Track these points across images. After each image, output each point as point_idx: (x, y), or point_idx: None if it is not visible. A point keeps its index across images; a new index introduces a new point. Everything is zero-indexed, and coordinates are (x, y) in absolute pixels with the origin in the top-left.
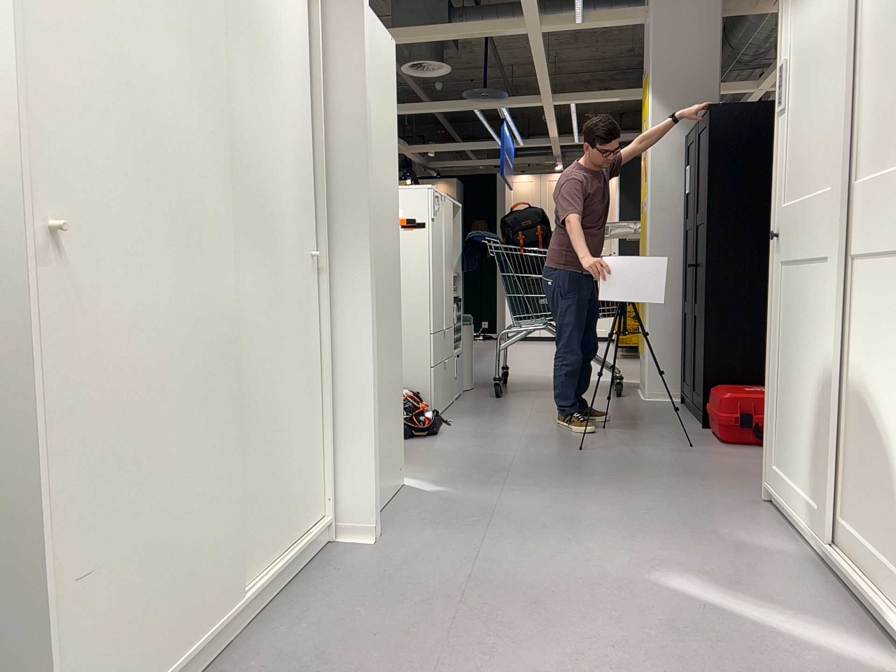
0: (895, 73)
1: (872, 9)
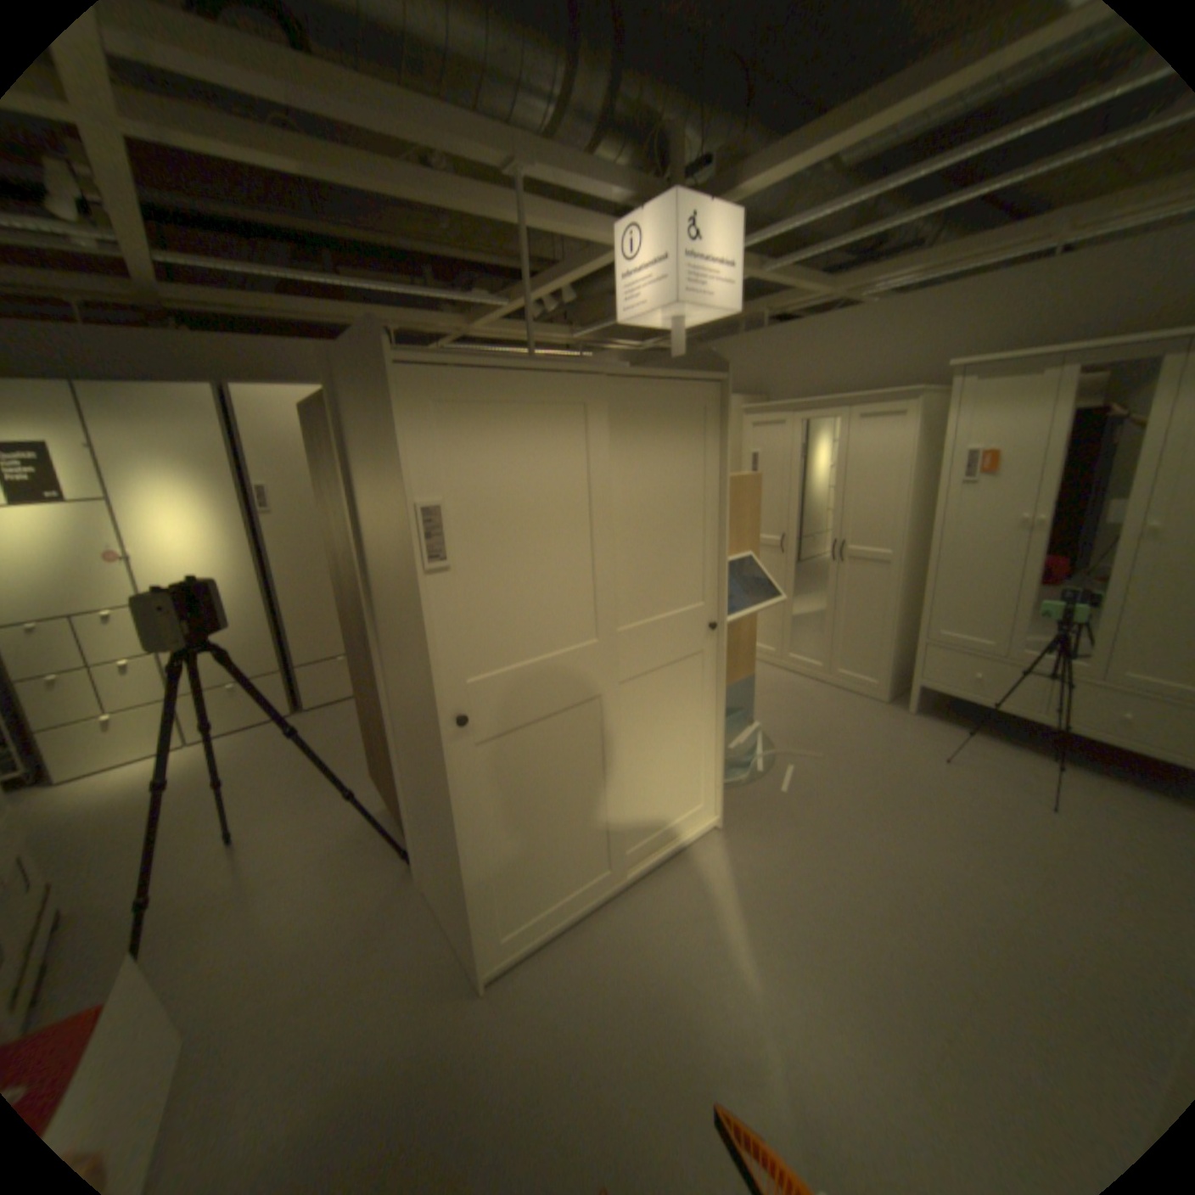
0: (662, 555)
1: (629, 502)
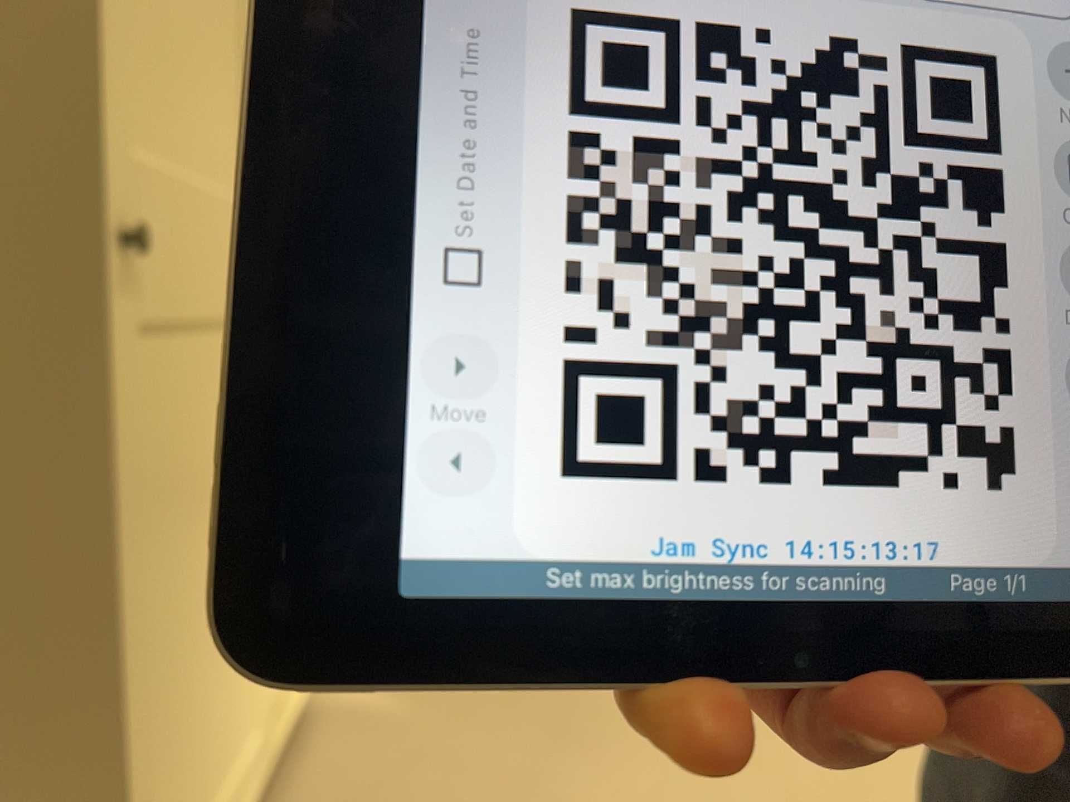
0: None
1: None
